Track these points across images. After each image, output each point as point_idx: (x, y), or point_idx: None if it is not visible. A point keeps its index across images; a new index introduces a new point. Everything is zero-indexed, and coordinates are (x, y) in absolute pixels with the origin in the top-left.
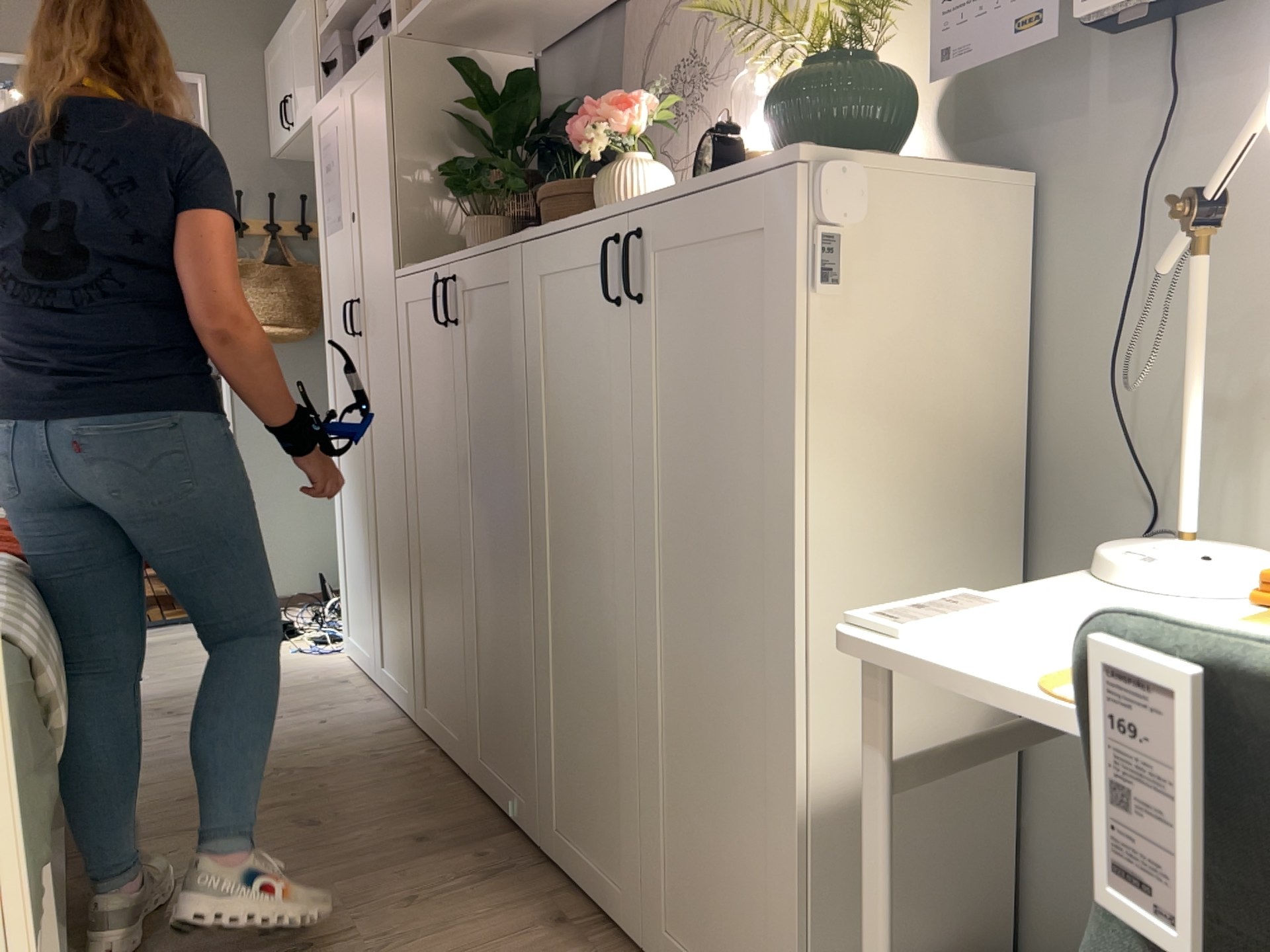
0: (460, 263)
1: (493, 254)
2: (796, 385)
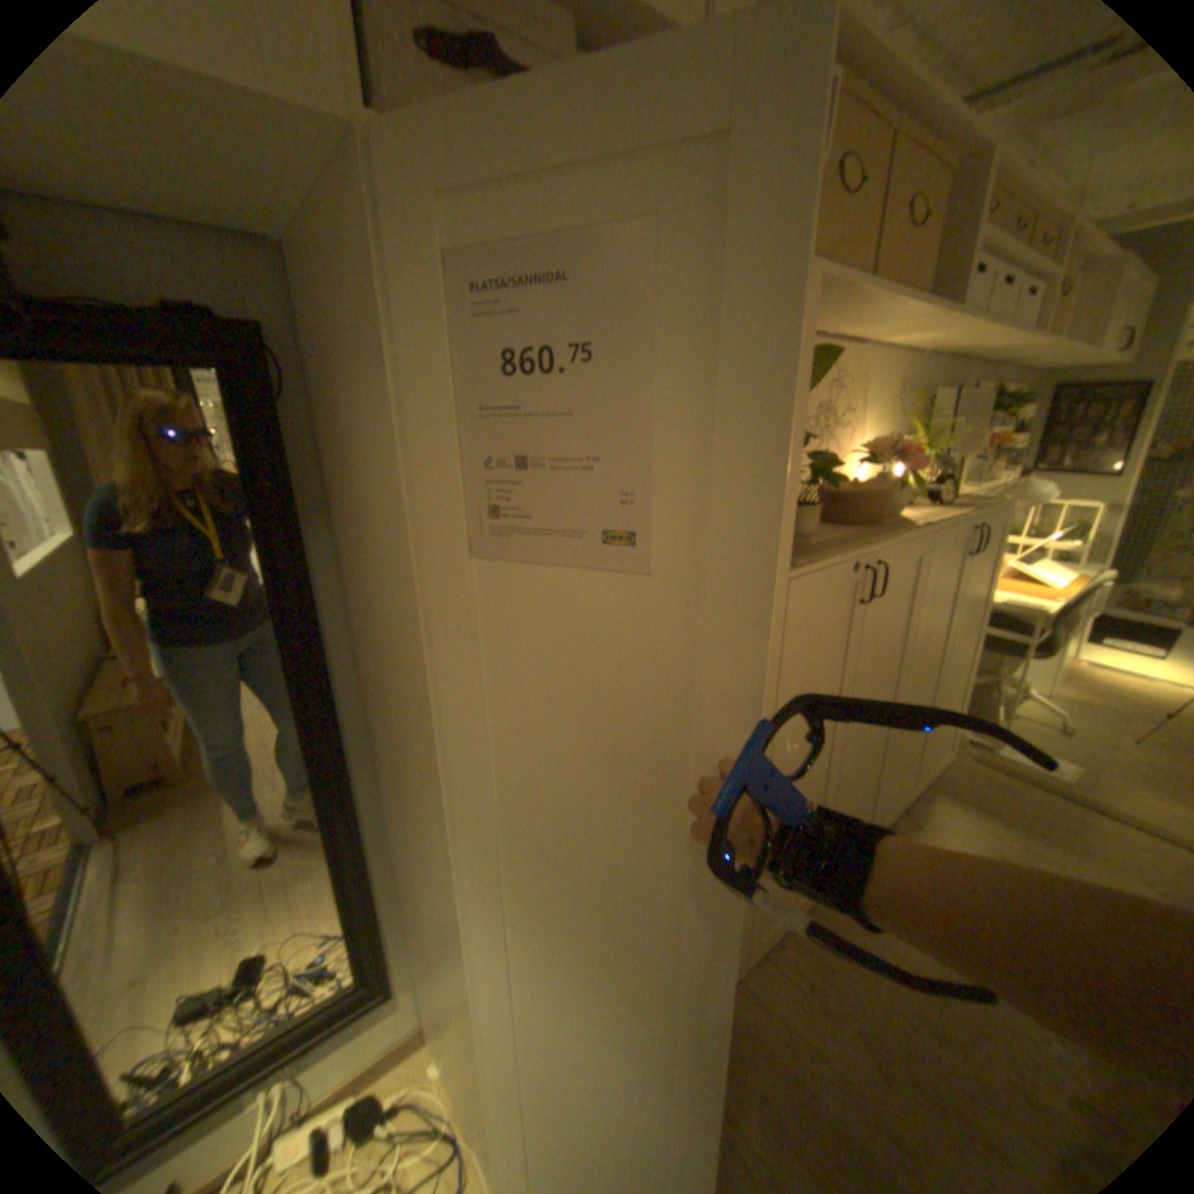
0: (889, 550)
1: (918, 540)
2: (1001, 567)
